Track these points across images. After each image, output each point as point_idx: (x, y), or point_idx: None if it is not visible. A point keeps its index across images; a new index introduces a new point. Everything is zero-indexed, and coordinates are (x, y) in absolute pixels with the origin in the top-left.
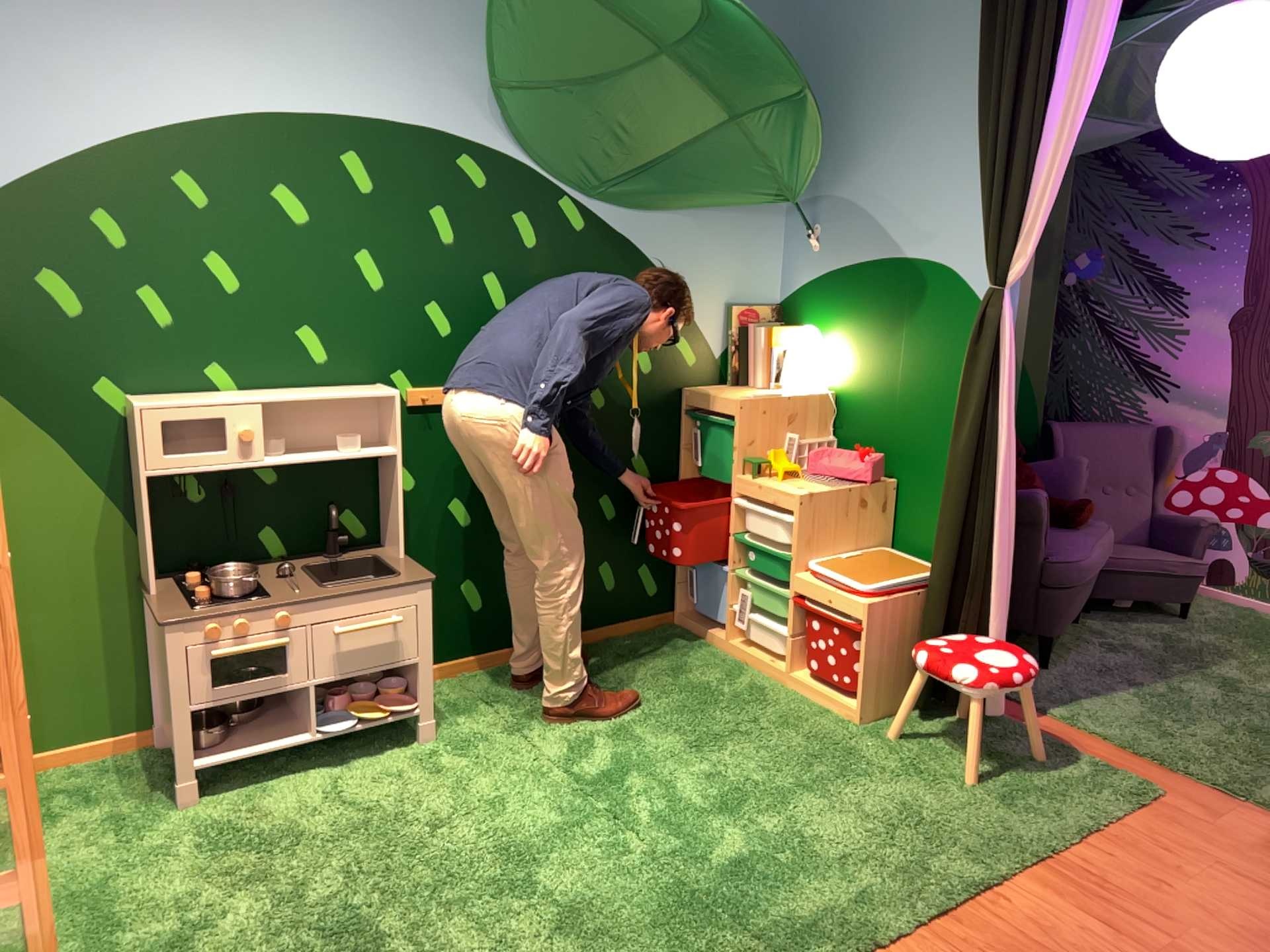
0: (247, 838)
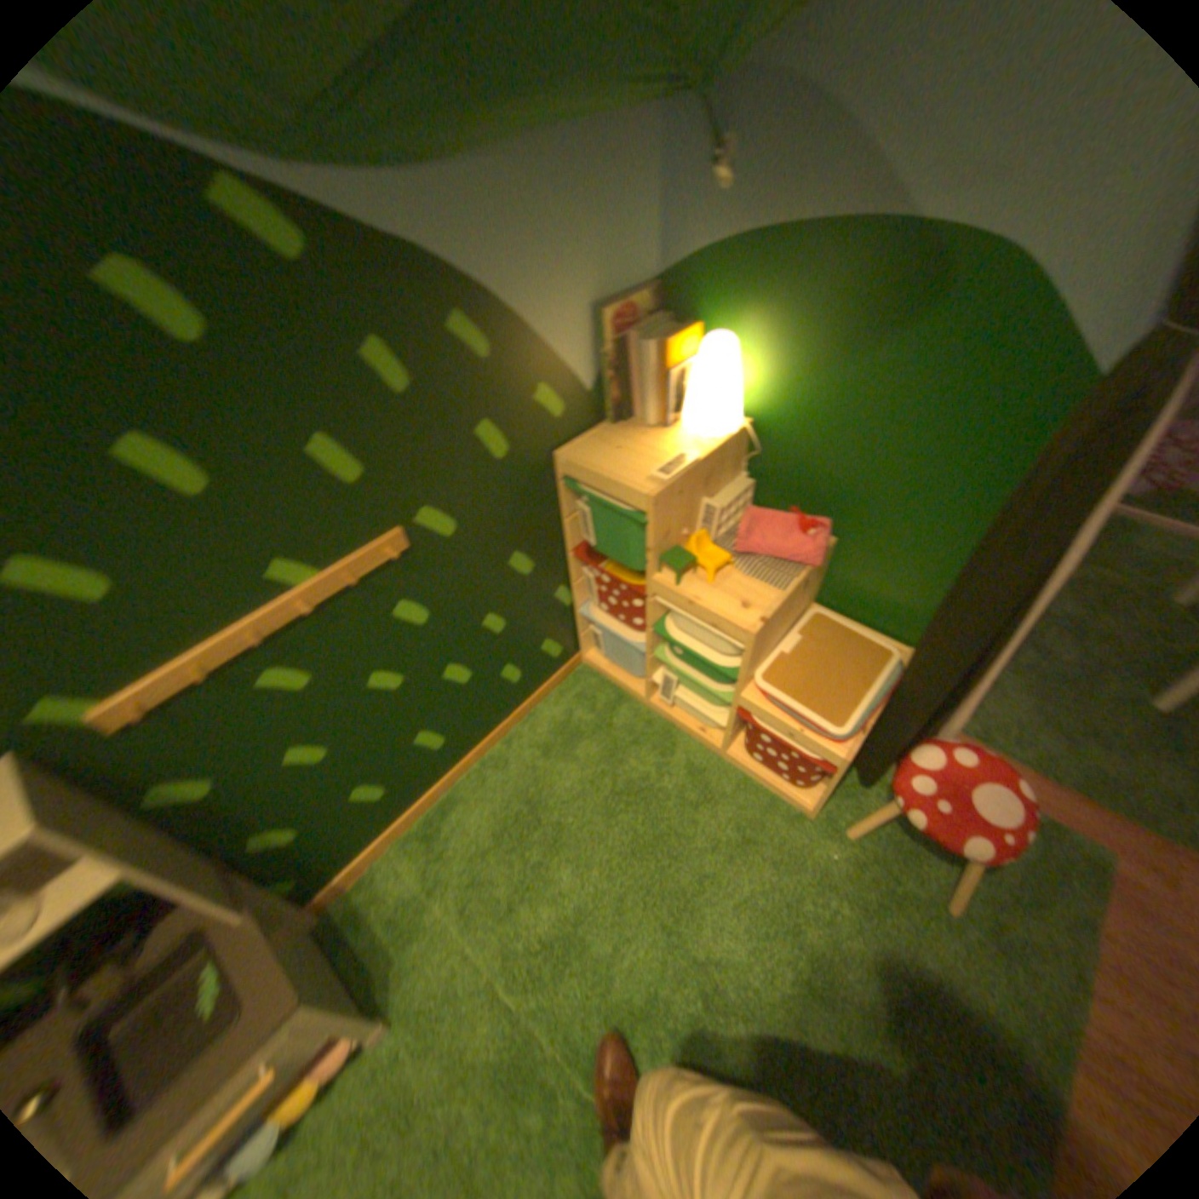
0: None
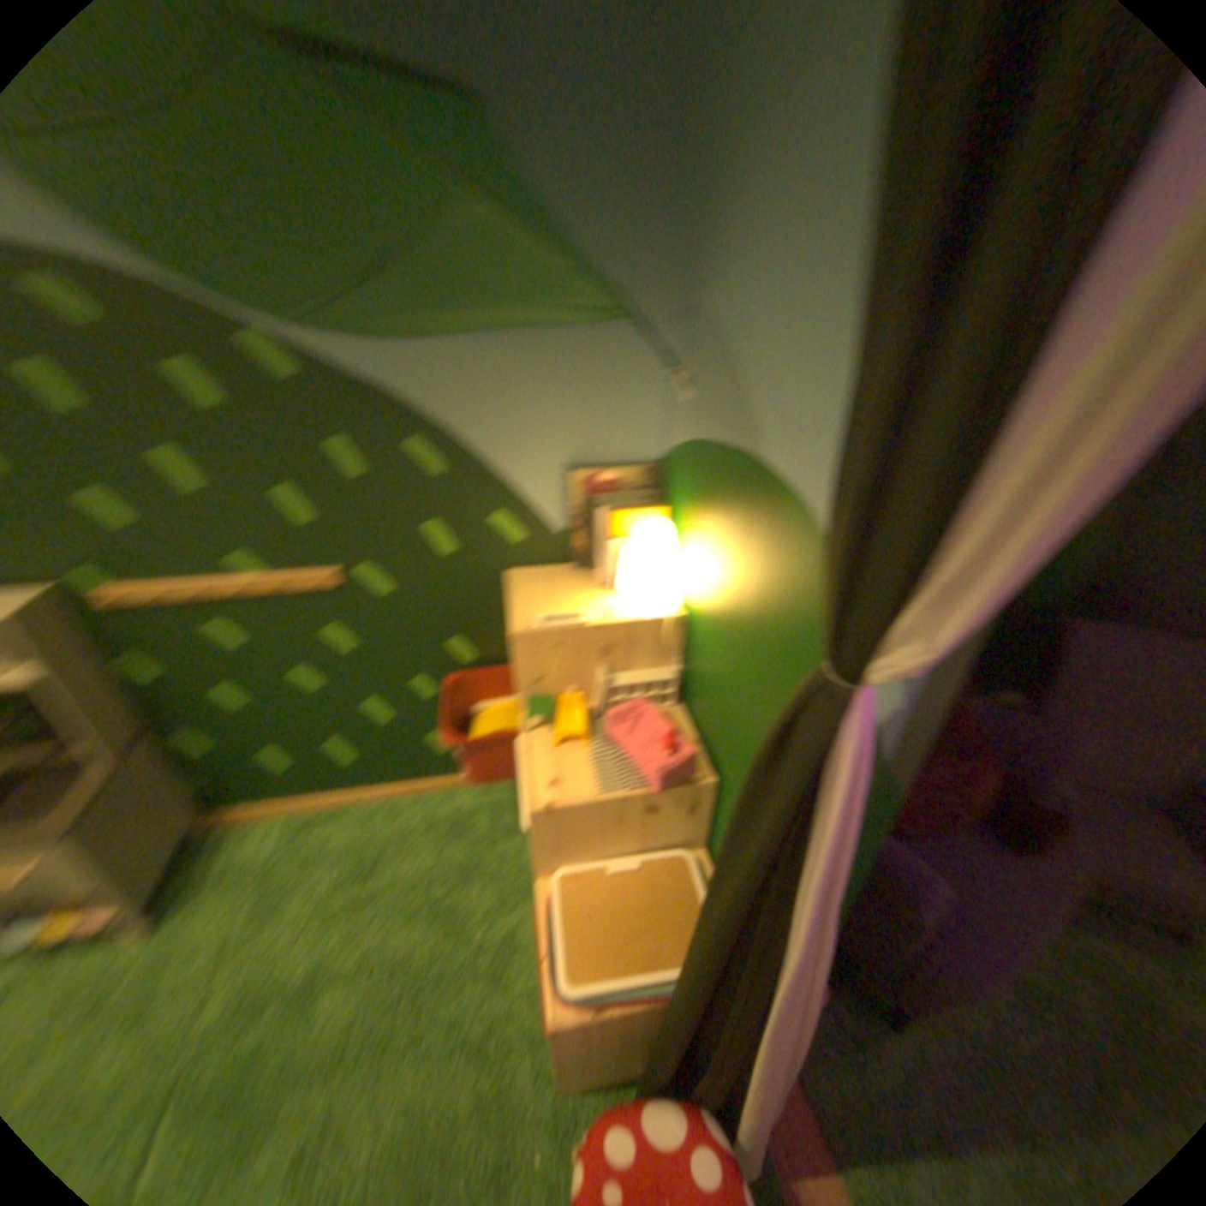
0: None
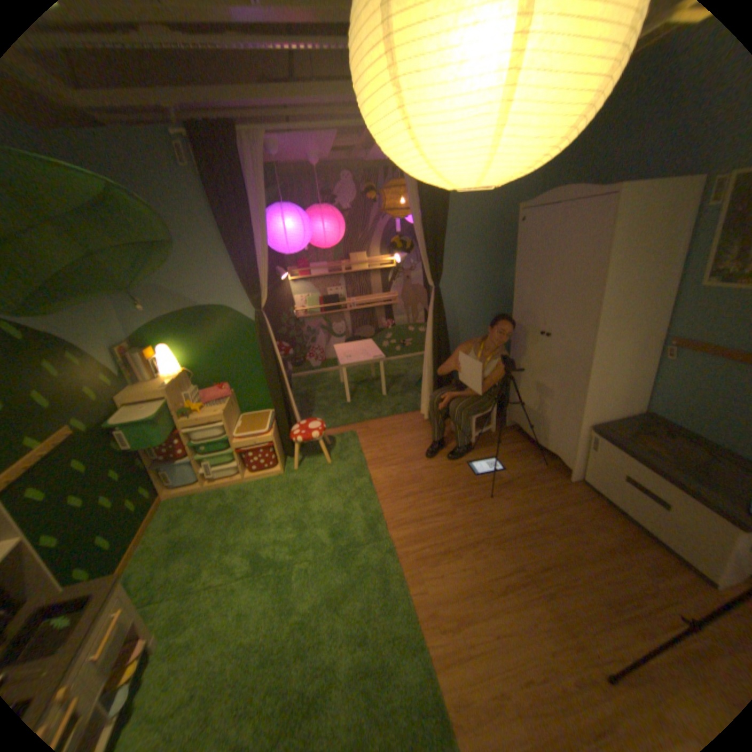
0: None
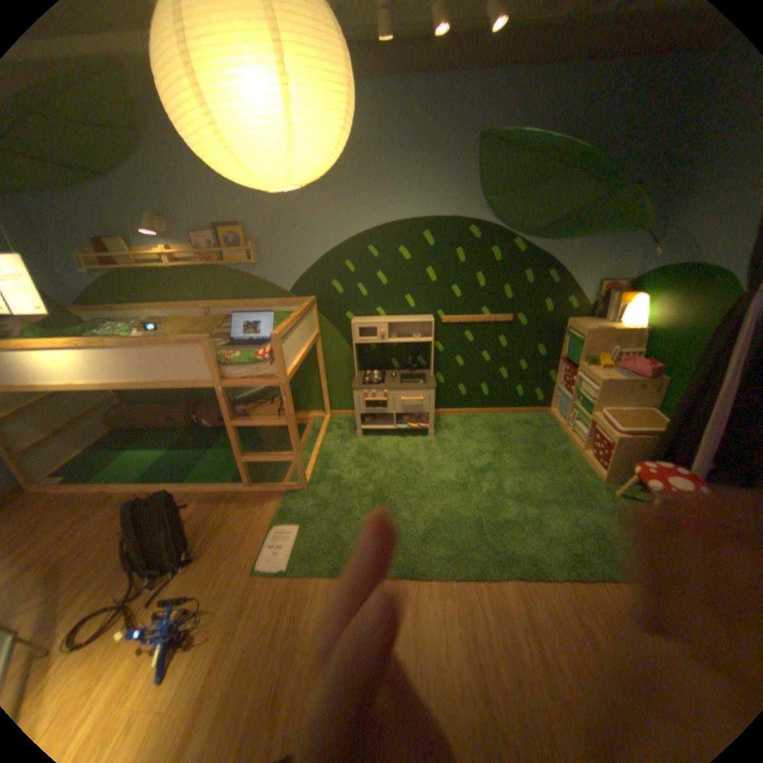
0: (367, 453)
